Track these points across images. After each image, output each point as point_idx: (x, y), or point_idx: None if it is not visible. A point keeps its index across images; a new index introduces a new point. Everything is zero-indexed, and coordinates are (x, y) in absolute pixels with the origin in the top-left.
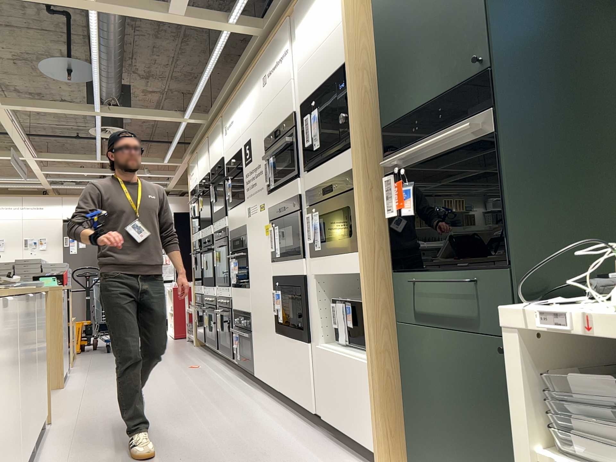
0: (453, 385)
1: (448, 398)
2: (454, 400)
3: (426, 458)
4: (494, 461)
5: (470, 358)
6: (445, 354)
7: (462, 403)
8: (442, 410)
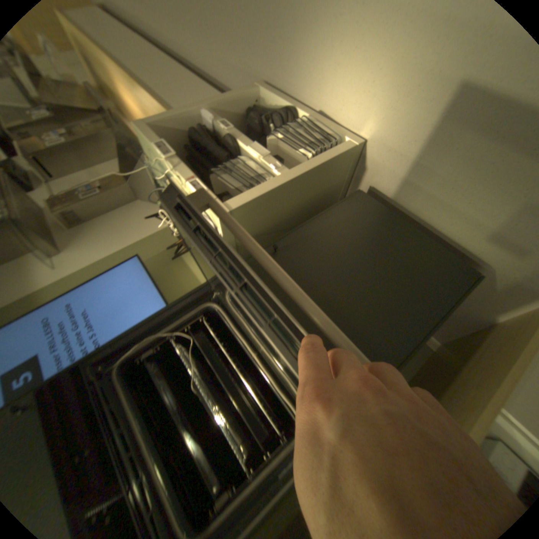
0: (361, 282)
1: (375, 280)
2: (369, 275)
3: (450, 273)
4: (364, 233)
5: (324, 279)
6: (348, 302)
7: (361, 268)
8: (392, 280)
